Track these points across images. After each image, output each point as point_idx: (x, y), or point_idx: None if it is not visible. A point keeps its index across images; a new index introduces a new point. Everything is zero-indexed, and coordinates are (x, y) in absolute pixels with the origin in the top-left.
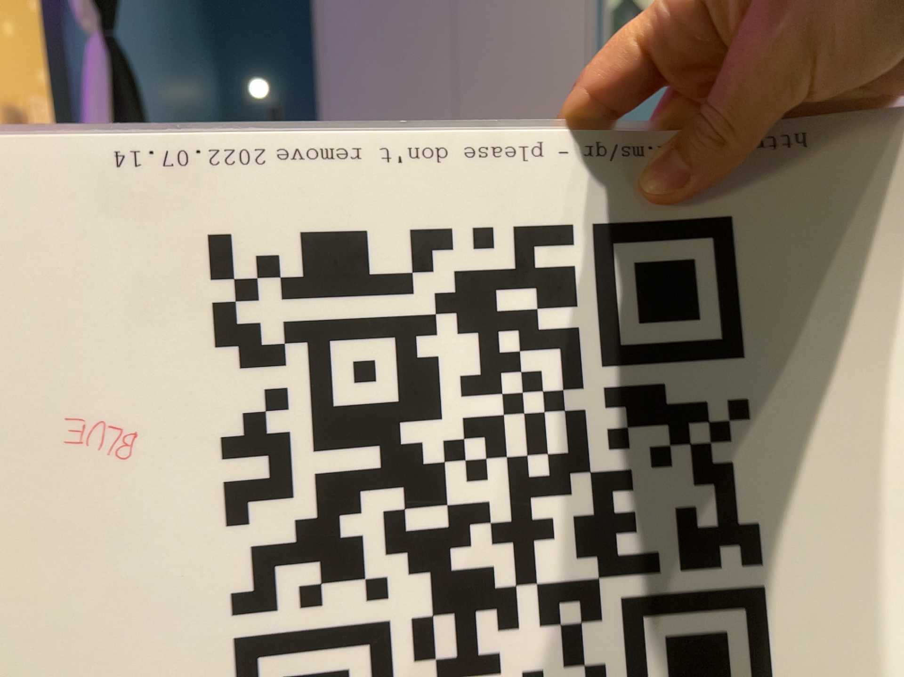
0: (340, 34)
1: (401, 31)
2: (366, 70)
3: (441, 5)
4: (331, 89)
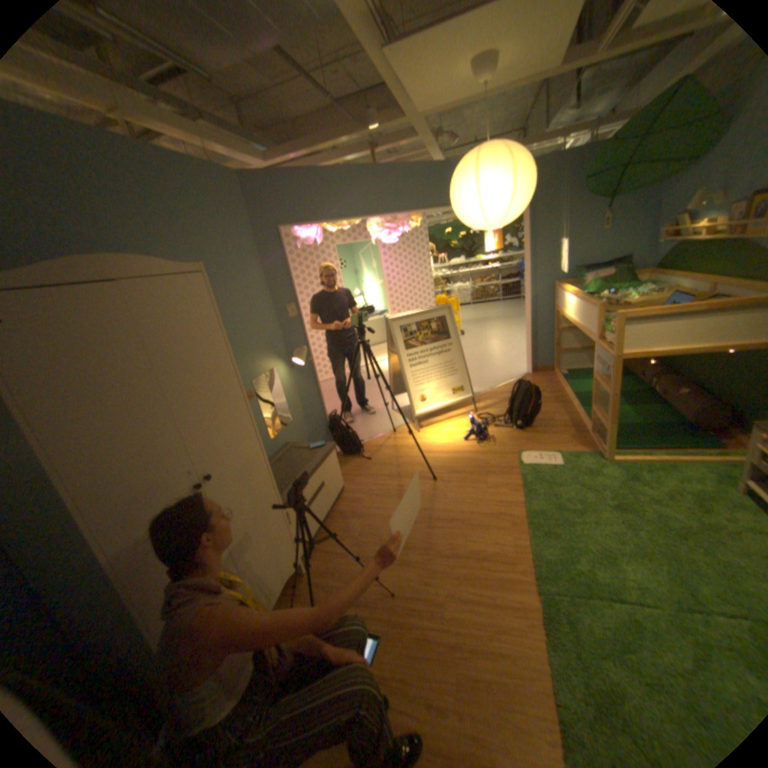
0: (67, 442)
1: (125, 415)
2: (107, 458)
3: (128, 381)
4: (78, 493)
